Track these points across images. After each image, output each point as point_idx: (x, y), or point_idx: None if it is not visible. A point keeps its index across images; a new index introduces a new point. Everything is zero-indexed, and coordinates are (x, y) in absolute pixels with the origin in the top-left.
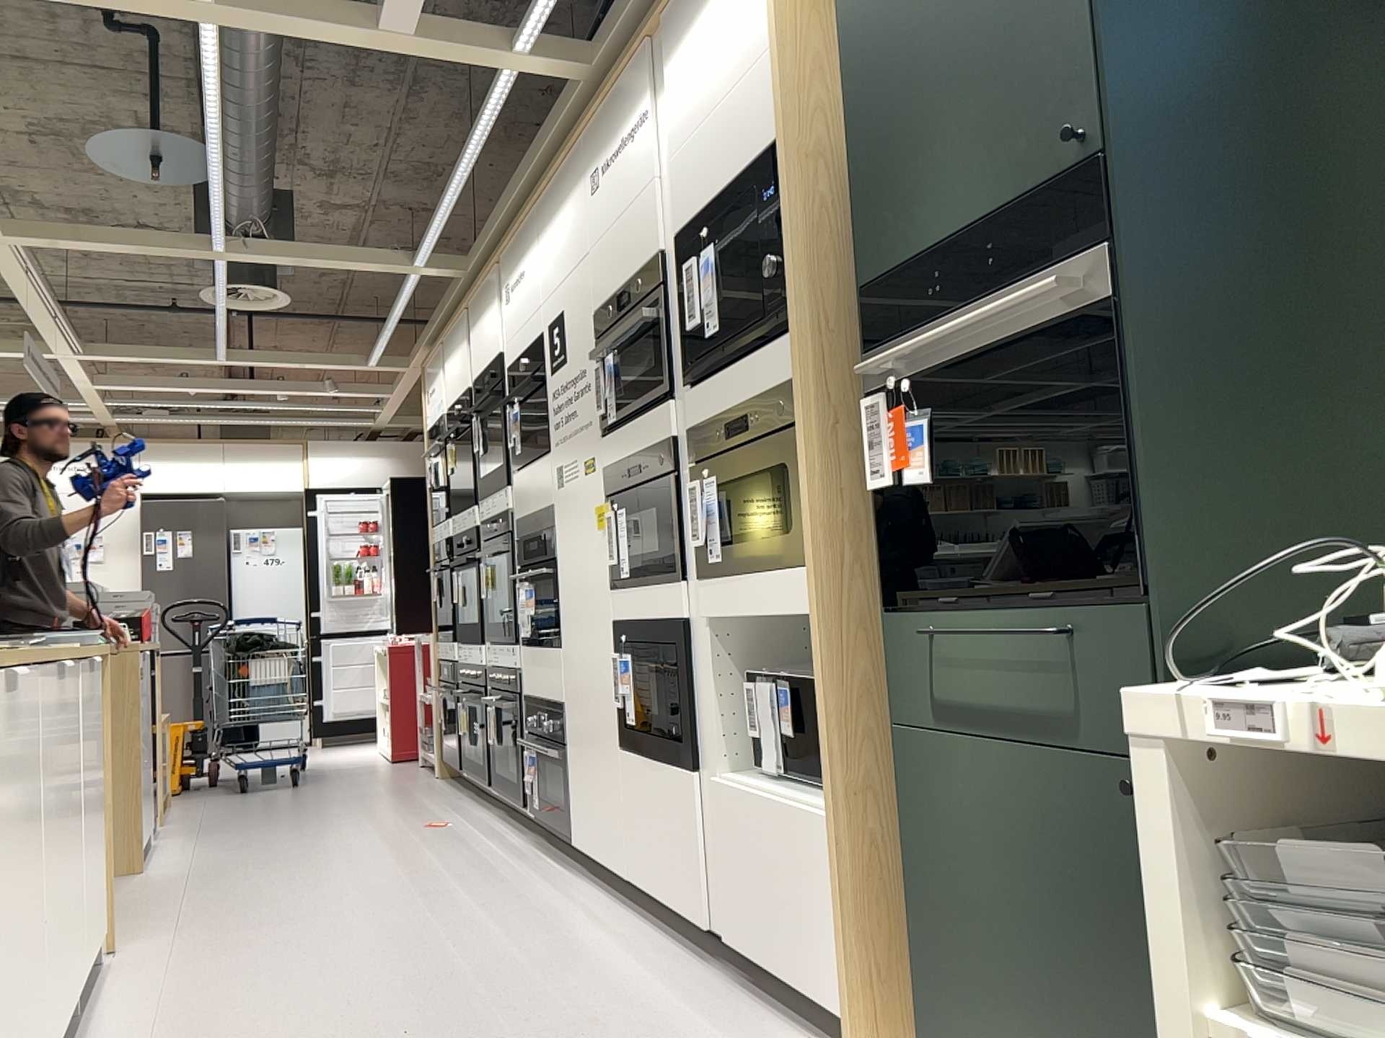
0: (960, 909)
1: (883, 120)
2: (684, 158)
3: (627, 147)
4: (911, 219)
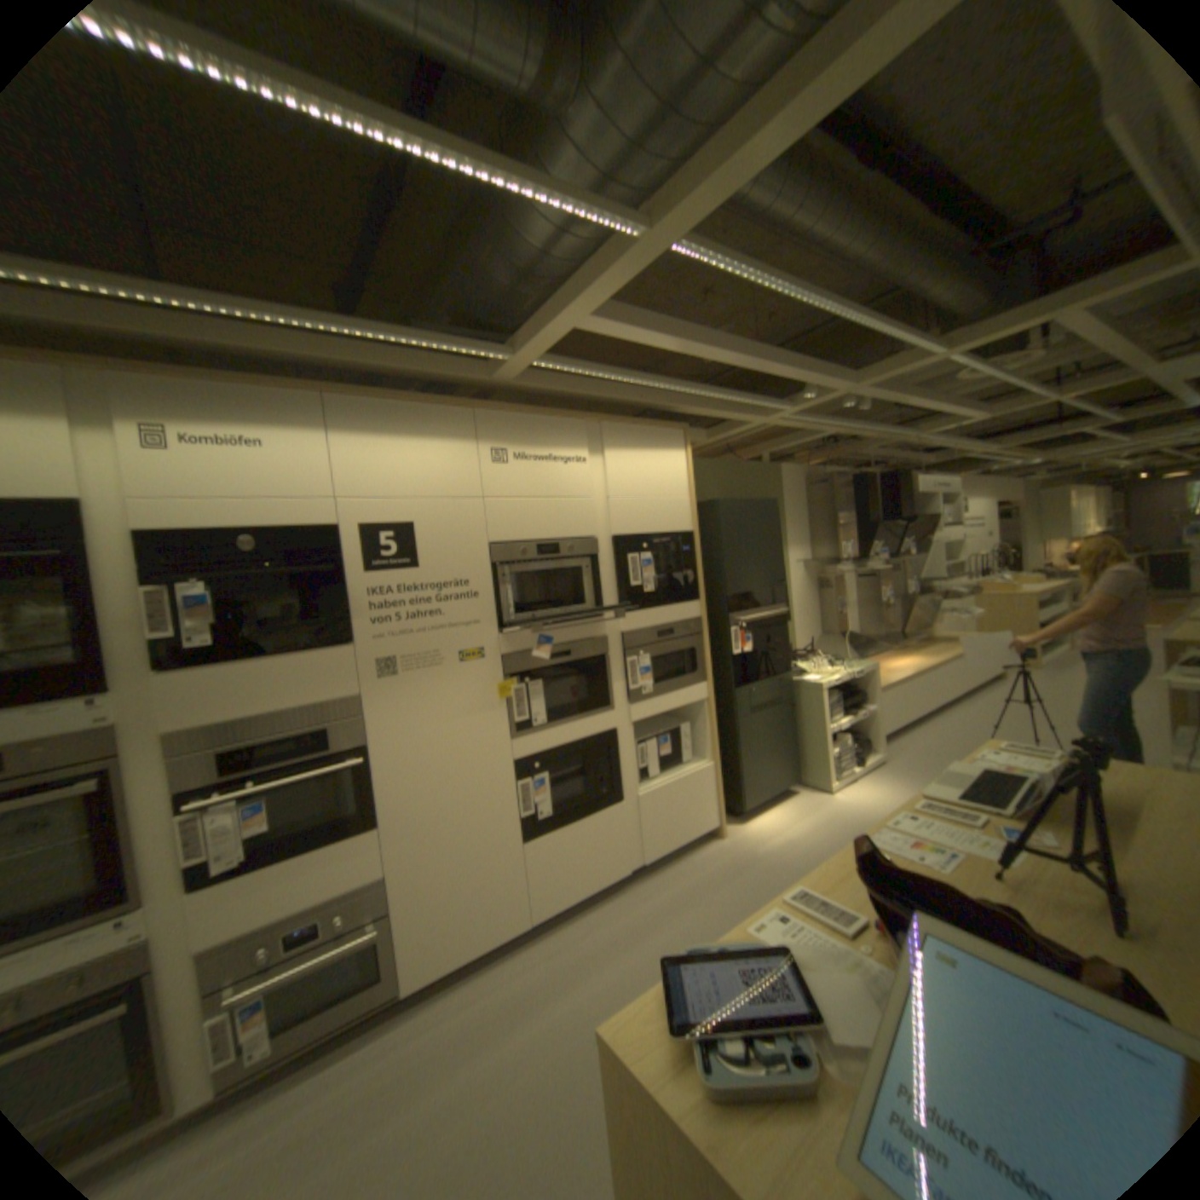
0: (752, 759)
1: (731, 551)
2: (622, 505)
3: (556, 464)
4: (739, 582)
